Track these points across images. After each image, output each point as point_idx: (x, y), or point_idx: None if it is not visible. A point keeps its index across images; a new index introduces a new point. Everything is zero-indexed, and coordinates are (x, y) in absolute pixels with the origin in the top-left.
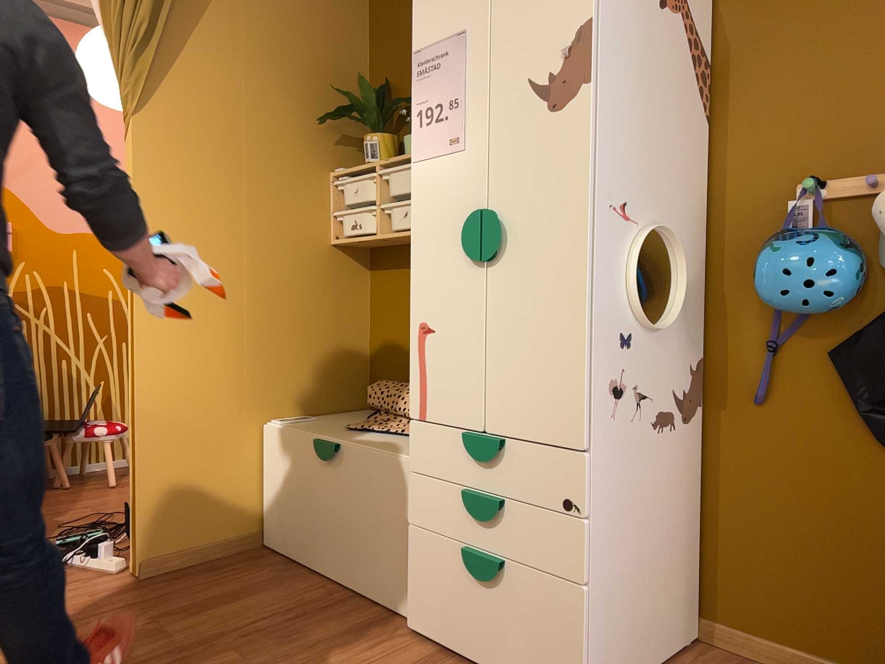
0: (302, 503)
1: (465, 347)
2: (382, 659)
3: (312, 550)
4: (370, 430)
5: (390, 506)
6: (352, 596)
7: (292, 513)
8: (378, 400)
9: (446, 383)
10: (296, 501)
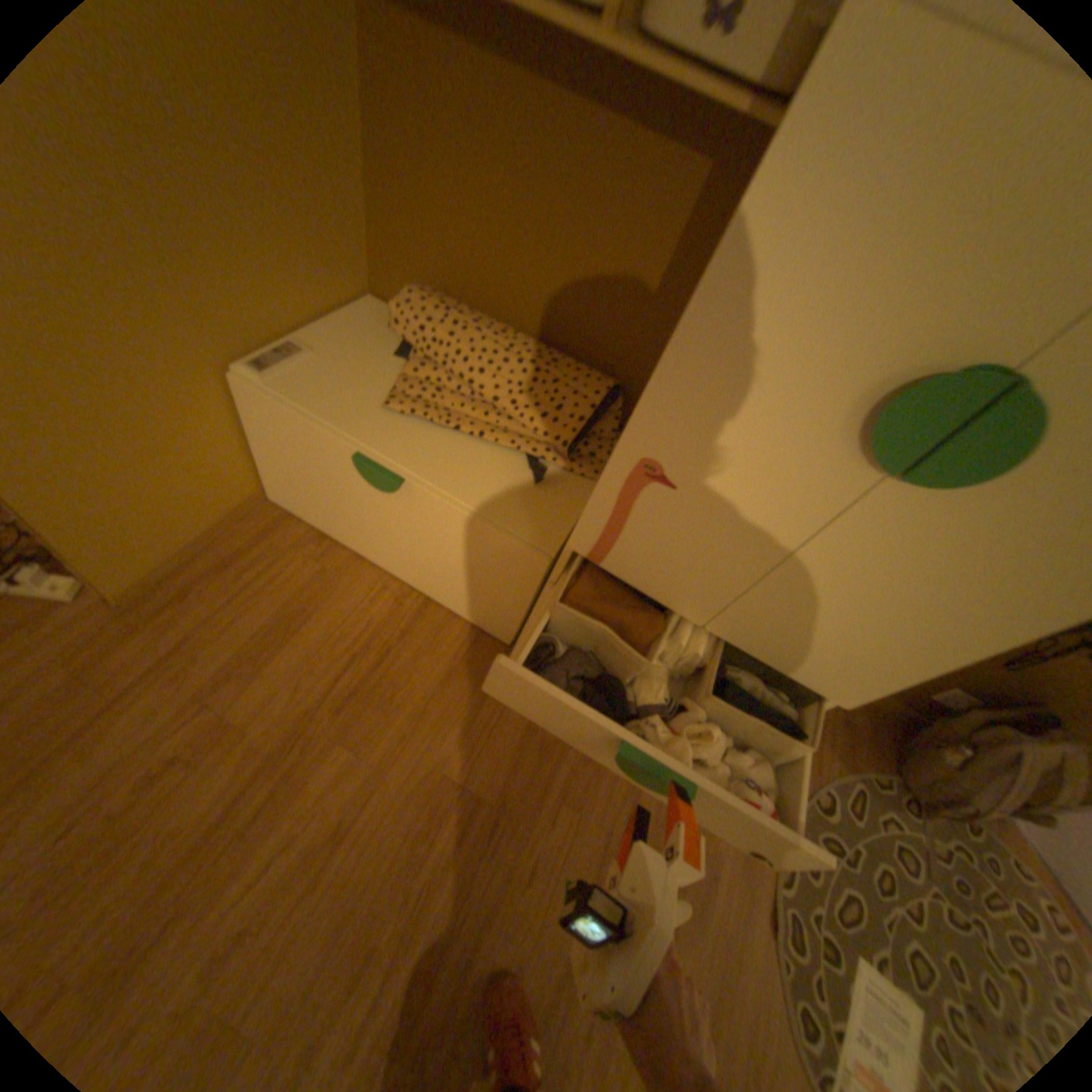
0: (335, 498)
1: (734, 545)
2: (500, 716)
3: (359, 541)
4: (429, 419)
5: (495, 571)
6: (425, 600)
7: (316, 497)
8: (416, 336)
9: (663, 556)
10: (324, 491)
